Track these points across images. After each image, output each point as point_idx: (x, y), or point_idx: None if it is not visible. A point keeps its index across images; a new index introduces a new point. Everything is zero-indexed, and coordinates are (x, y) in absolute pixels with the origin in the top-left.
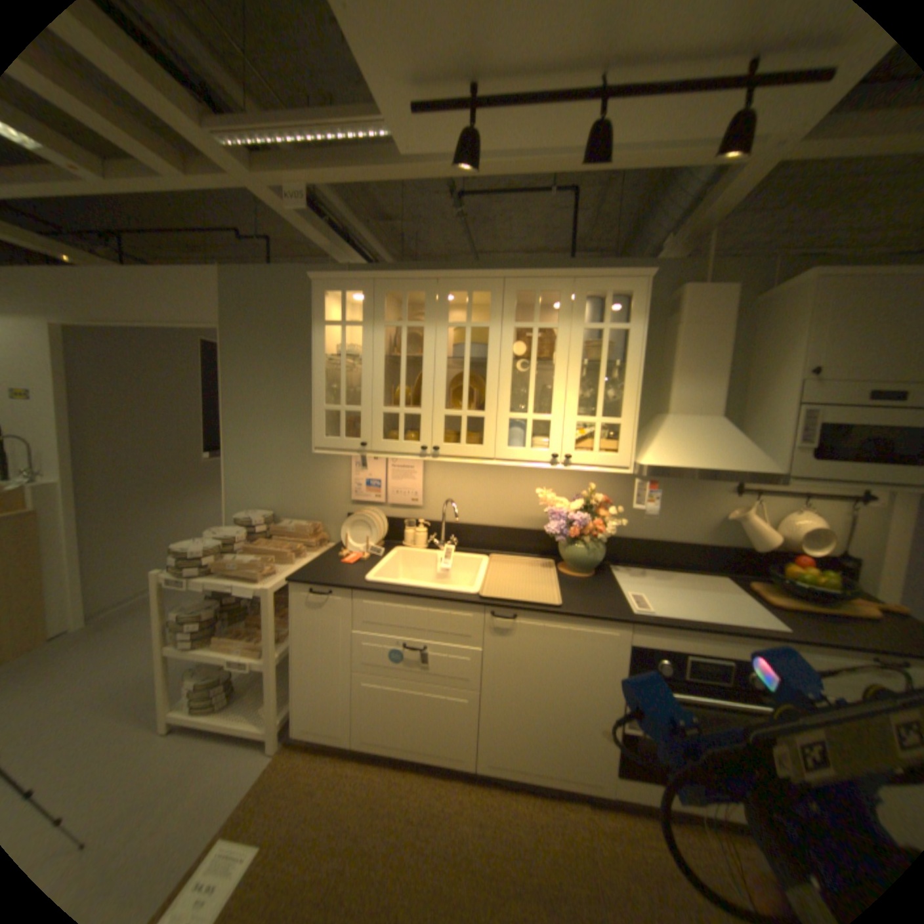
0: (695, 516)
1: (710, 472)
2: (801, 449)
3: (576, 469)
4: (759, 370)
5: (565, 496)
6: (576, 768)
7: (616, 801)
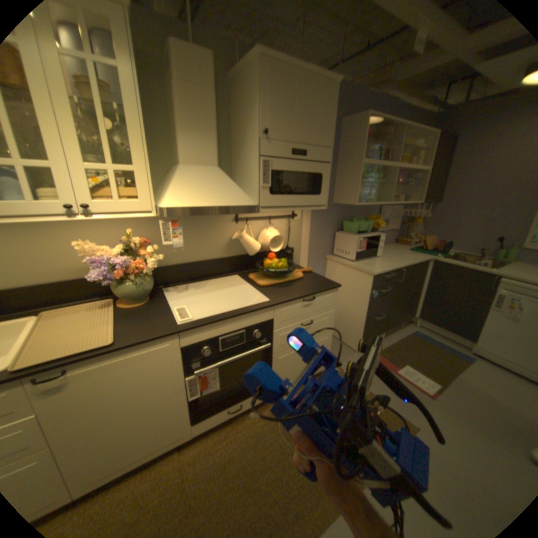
0: (213, 240)
1: (213, 207)
2: (263, 187)
3: (99, 216)
4: (235, 132)
5: (107, 242)
6: (159, 440)
7: (191, 438)
